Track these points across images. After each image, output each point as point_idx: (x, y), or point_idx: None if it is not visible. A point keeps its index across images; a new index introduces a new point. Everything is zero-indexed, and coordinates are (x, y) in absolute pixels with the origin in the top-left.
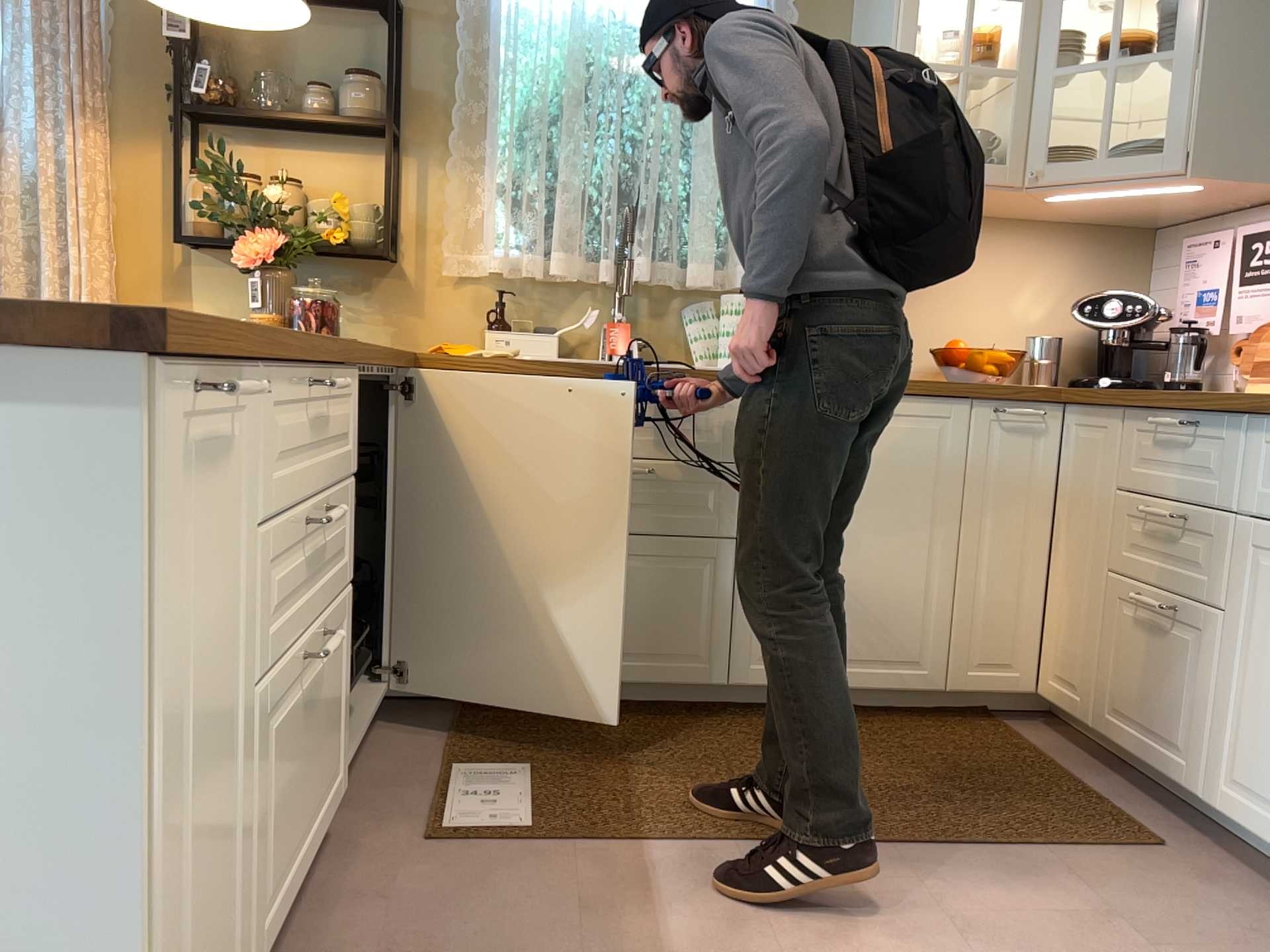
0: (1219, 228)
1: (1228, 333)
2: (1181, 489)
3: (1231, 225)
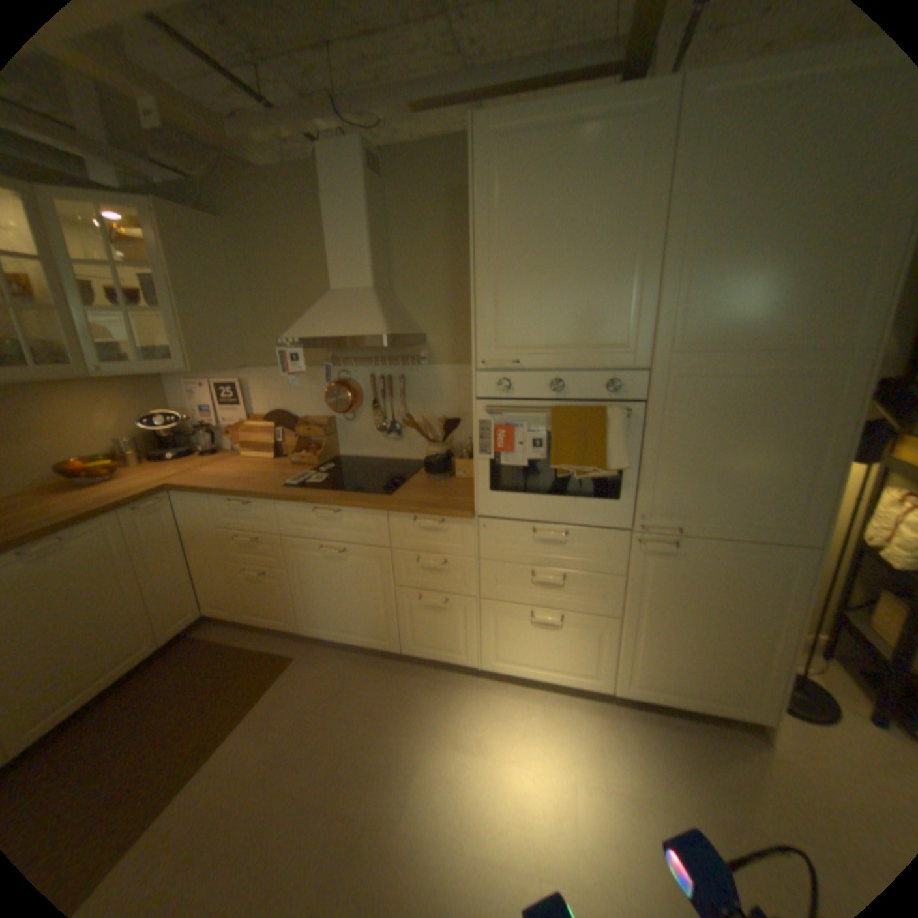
0: (196, 376)
1: (217, 423)
2: (250, 528)
3: (202, 376)
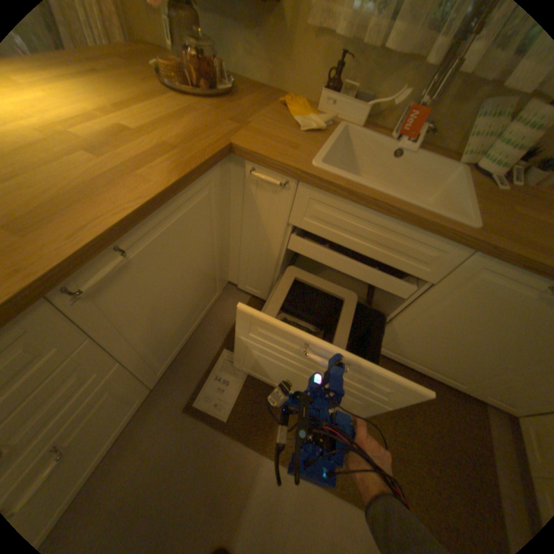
0: None
1: None
2: None
3: None
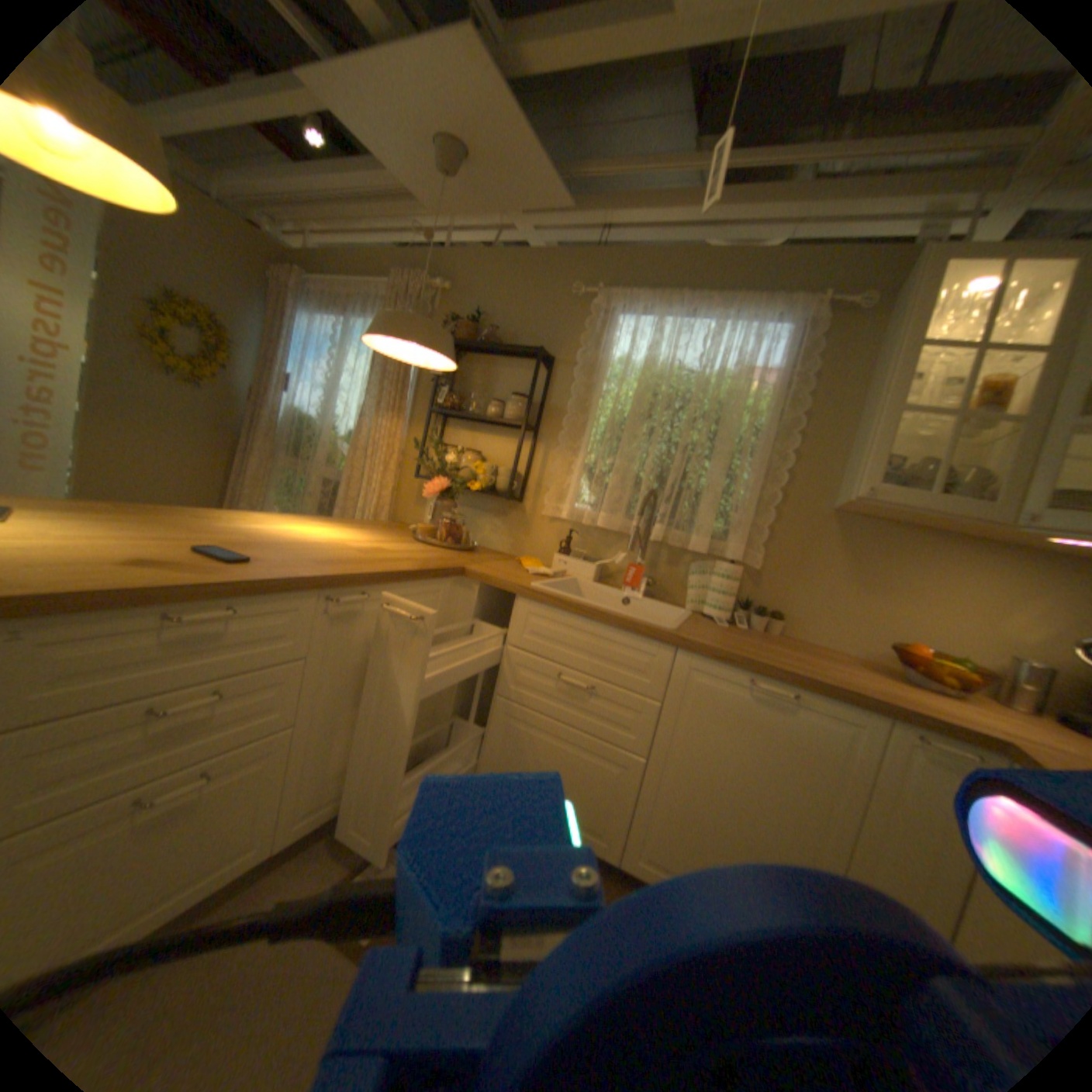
0: None
1: None
2: None
3: None
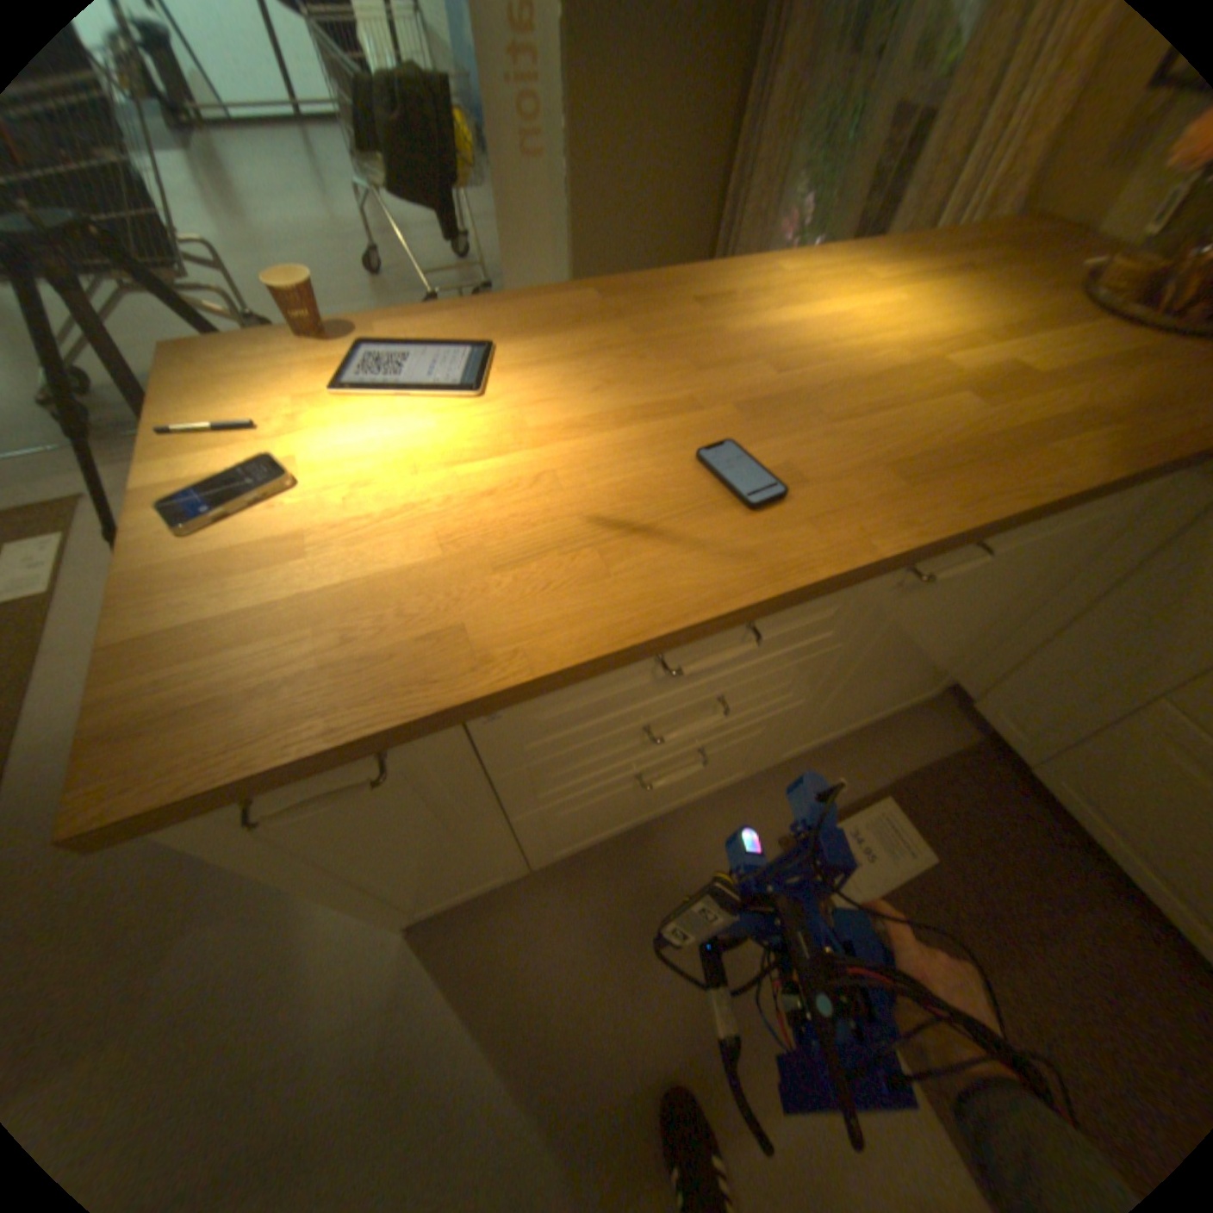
0: None
1: None
2: None
3: None
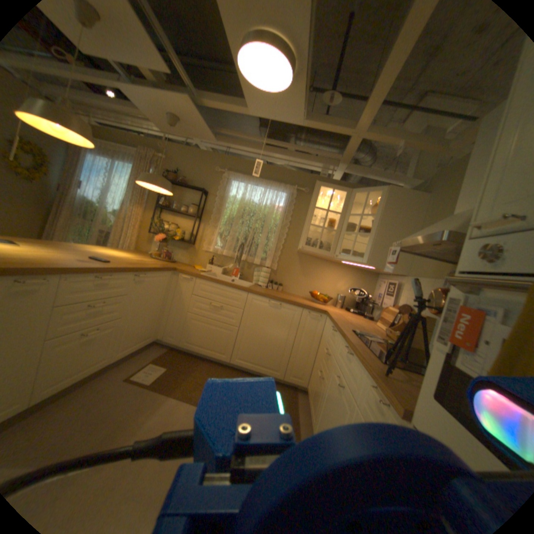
0: (388, 279)
1: (384, 307)
2: (331, 347)
3: (390, 279)
